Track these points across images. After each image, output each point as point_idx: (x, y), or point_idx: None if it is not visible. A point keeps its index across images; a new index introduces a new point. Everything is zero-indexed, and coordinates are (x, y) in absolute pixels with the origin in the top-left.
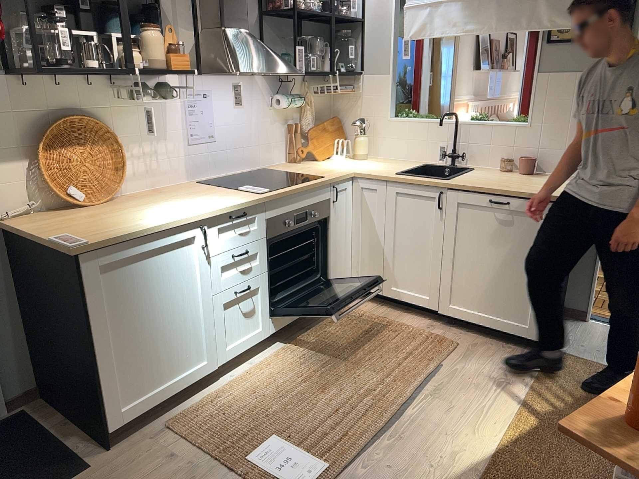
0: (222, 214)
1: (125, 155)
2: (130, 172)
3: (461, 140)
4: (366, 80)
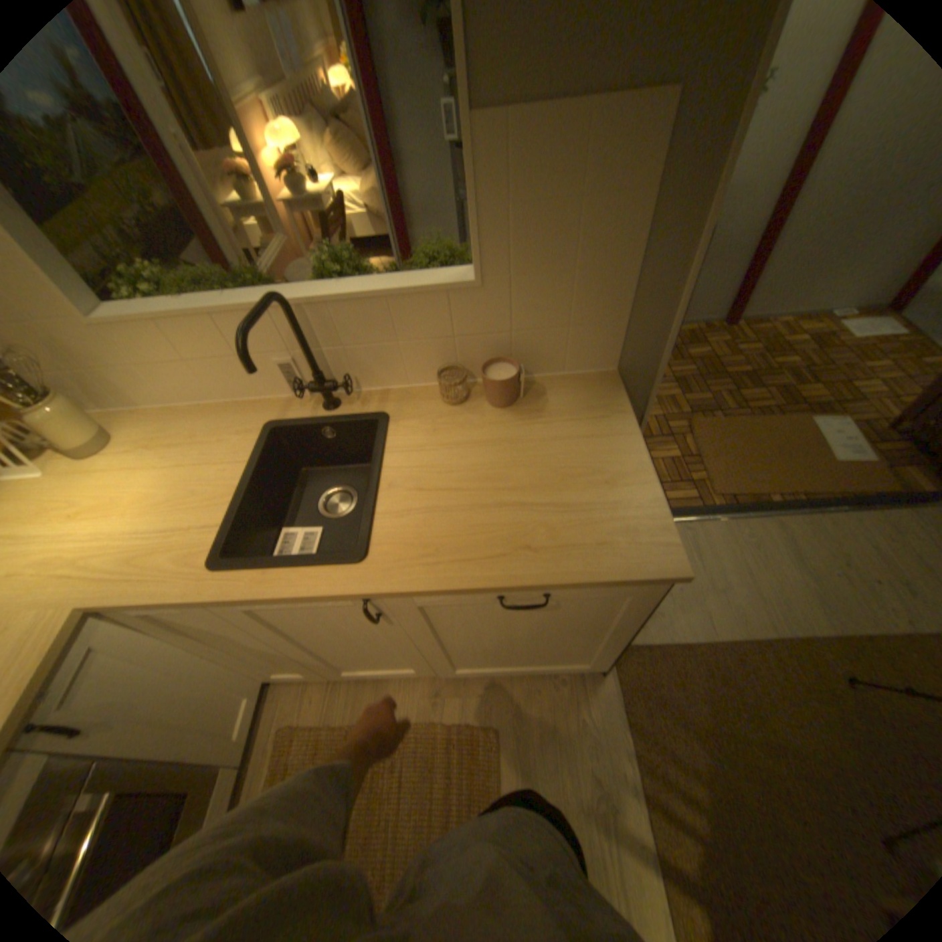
0: None
1: None
2: None
3: (319, 341)
4: None
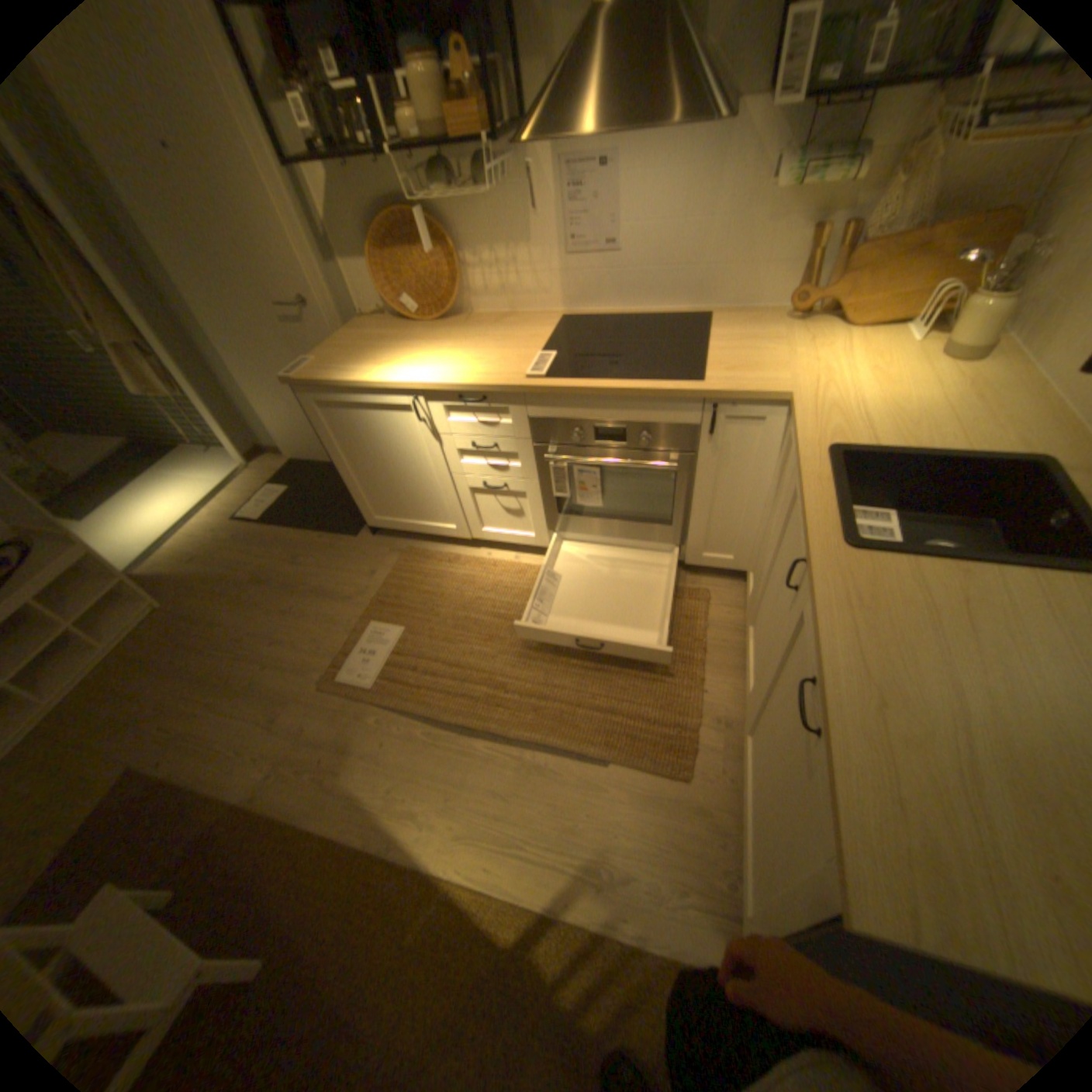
0: (444, 390)
1: (456, 263)
2: (479, 284)
3: None
4: None
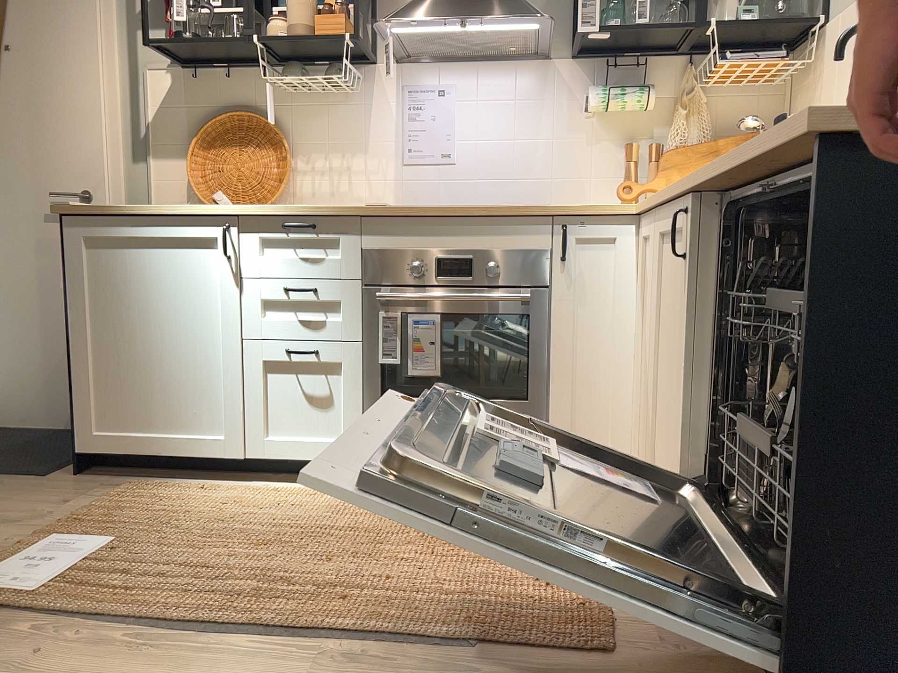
0: (266, 217)
1: (287, 162)
2: (306, 189)
3: None
4: (826, 37)
